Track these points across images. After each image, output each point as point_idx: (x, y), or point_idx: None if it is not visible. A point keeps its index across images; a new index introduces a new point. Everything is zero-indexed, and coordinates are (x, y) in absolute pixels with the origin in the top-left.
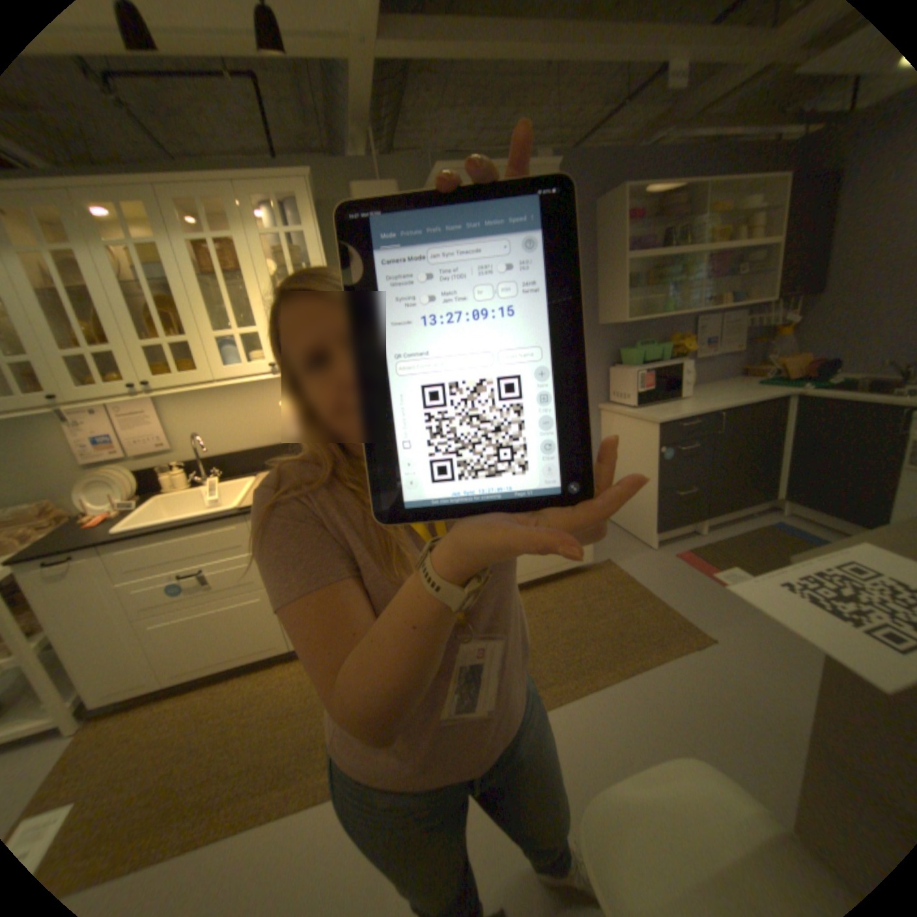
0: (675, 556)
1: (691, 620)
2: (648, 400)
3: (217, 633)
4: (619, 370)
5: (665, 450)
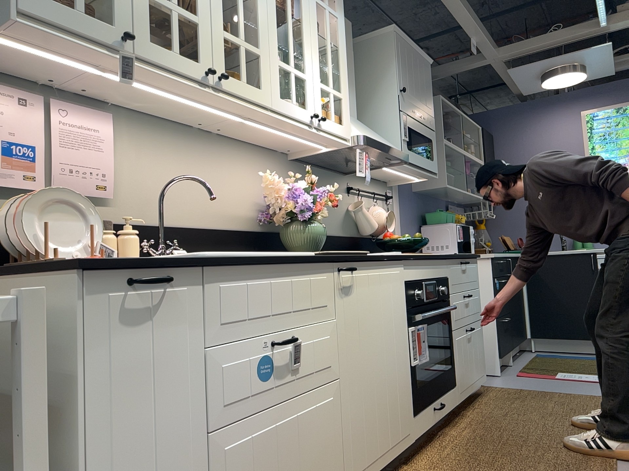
0: (516, 375)
1: (587, 394)
2: (462, 250)
3: (291, 460)
4: (432, 228)
5: (496, 280)
